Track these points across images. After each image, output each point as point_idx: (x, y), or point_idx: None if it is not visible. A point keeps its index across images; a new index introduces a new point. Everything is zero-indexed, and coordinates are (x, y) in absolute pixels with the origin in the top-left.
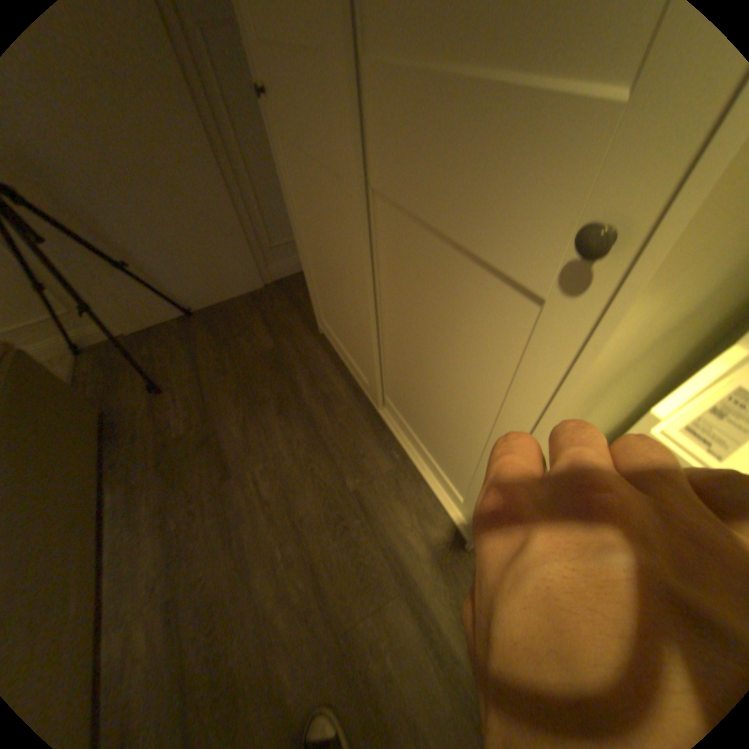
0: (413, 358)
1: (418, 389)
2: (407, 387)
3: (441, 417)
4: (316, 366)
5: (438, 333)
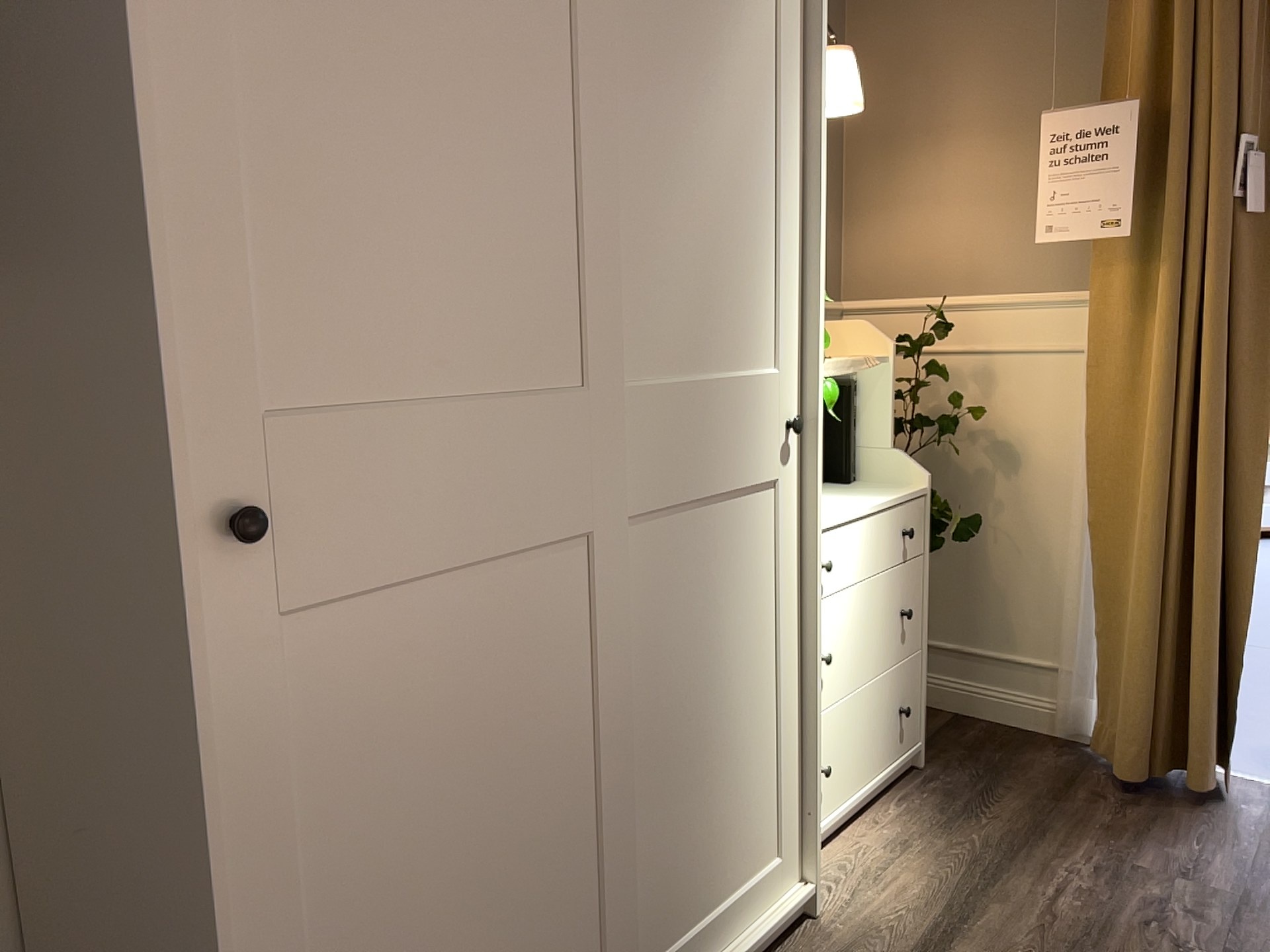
0: (691, 712)
1: (703, 764)
2: (683, 806)
3: (737, 744)
4: None
5: (719, 610)
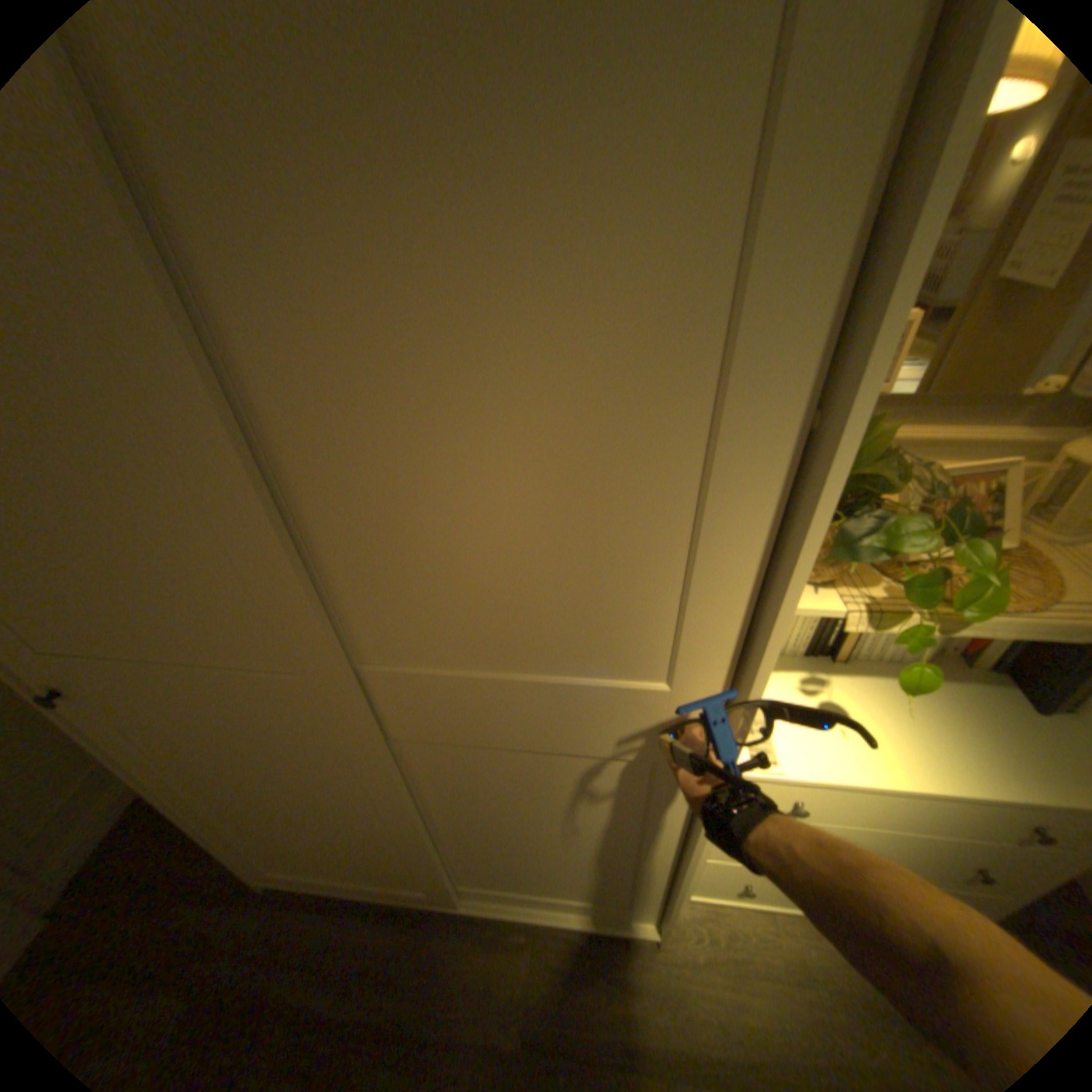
0: (509, 835)
1: (526, 856)
2: (503, 862)
3: (572, 862)
4: (298, 946)
5: (544, 806)
